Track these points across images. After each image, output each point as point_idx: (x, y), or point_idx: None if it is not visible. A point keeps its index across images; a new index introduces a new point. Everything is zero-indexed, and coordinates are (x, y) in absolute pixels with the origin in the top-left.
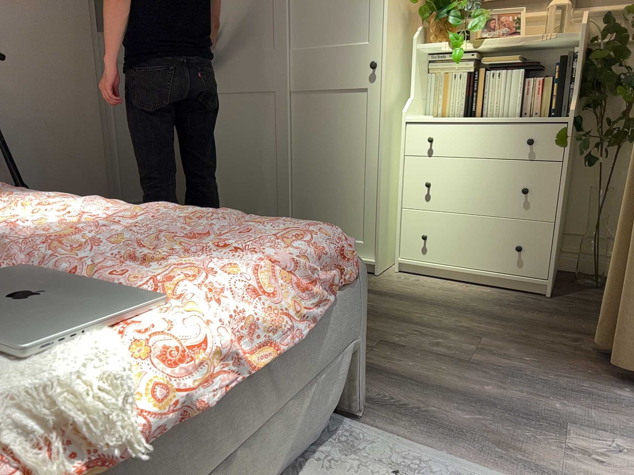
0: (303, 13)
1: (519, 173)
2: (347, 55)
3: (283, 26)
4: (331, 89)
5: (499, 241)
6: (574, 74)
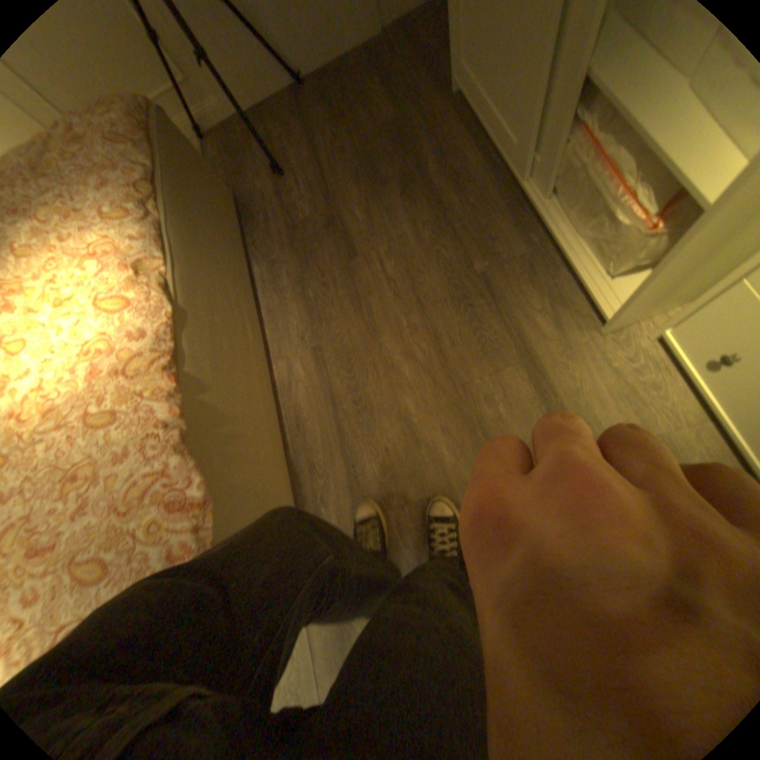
0: None
1: None
2: None
3: None
4: None
5: None
6: None
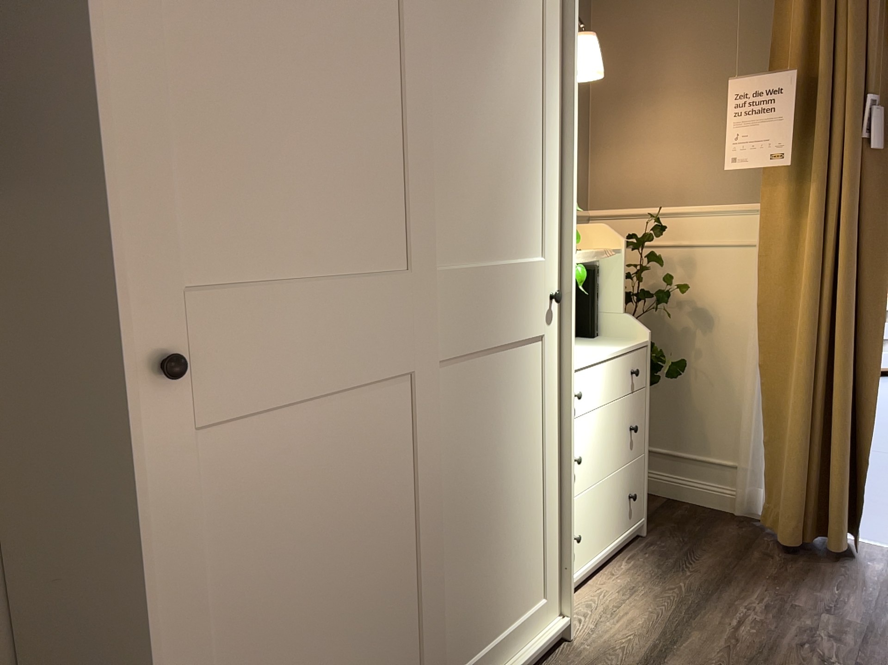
0: (459, 187)
1: (628, 409)
2: (524, 277)
3: (431, 210)
4: (504, 343)
5: (620, 497)
6: (599, 289)
